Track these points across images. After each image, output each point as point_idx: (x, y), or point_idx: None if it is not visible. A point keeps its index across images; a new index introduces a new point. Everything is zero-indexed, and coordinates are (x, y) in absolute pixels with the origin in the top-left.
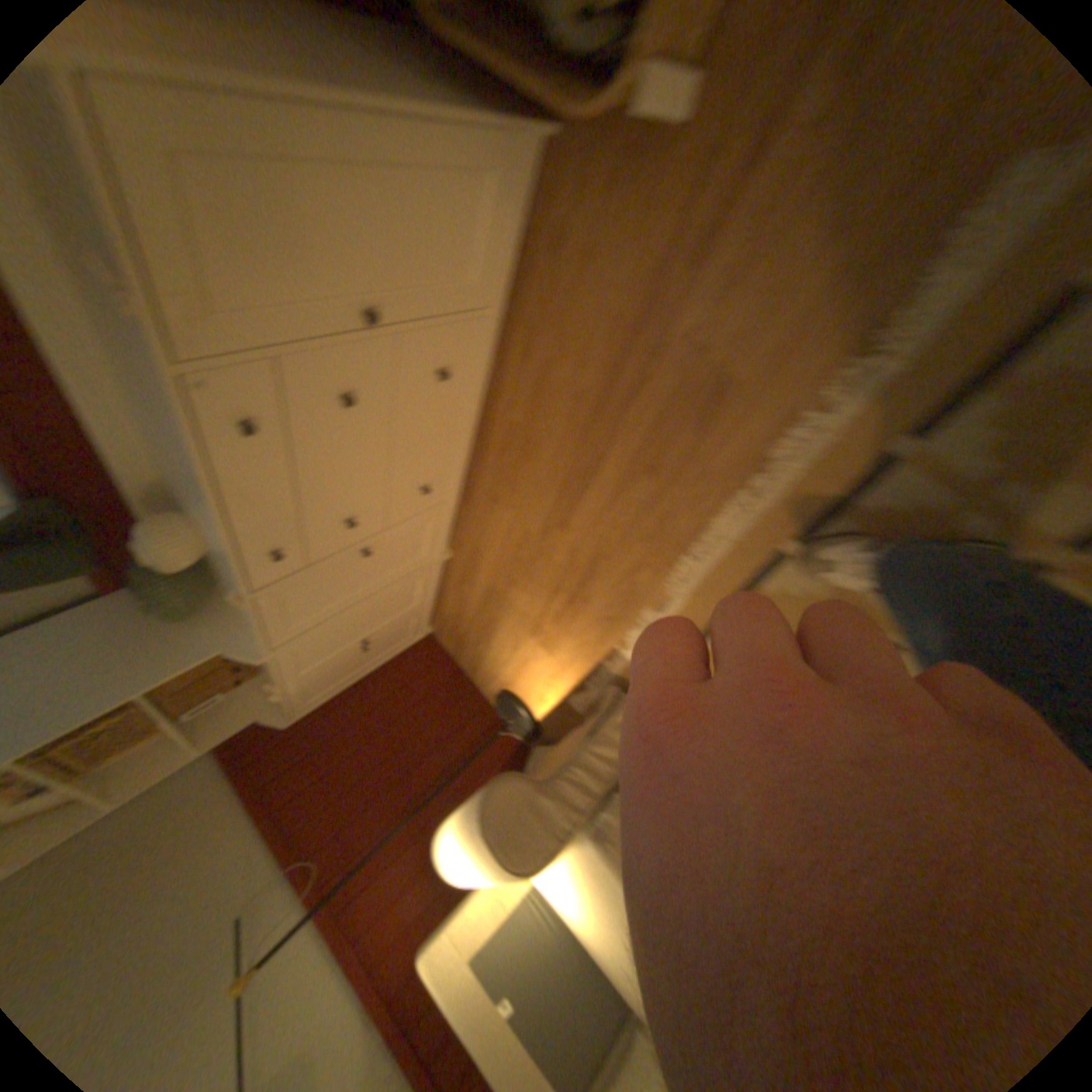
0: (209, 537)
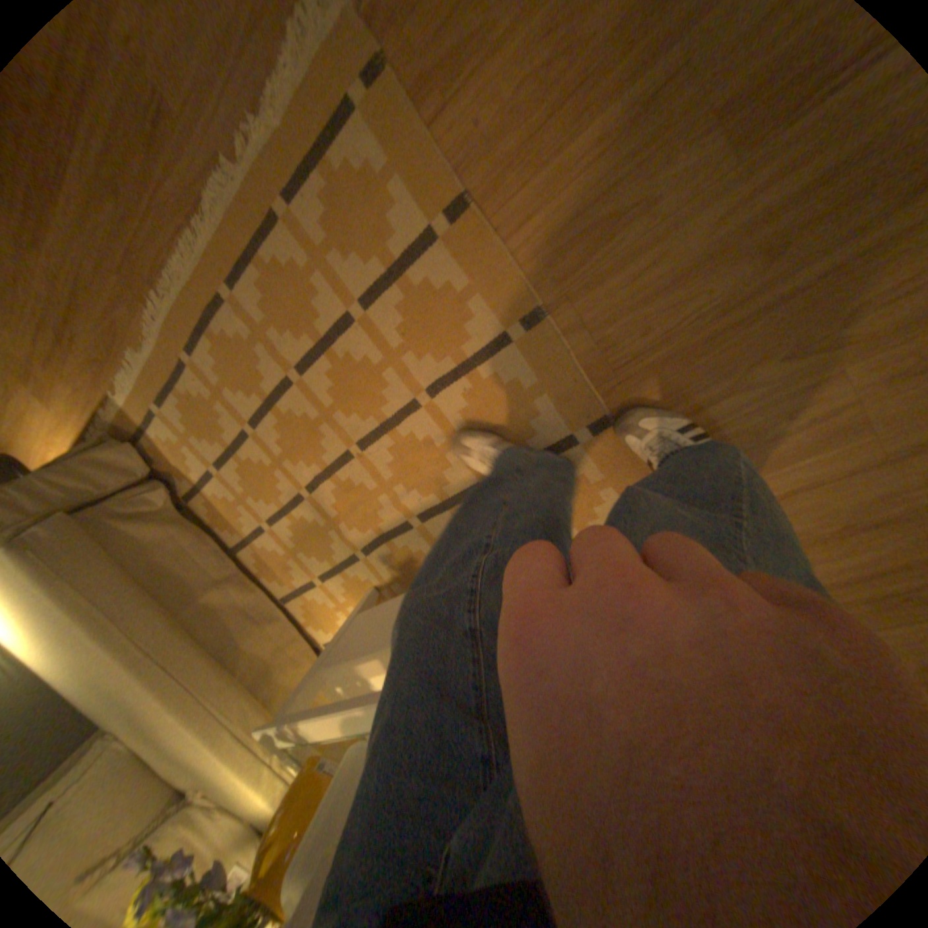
0: None
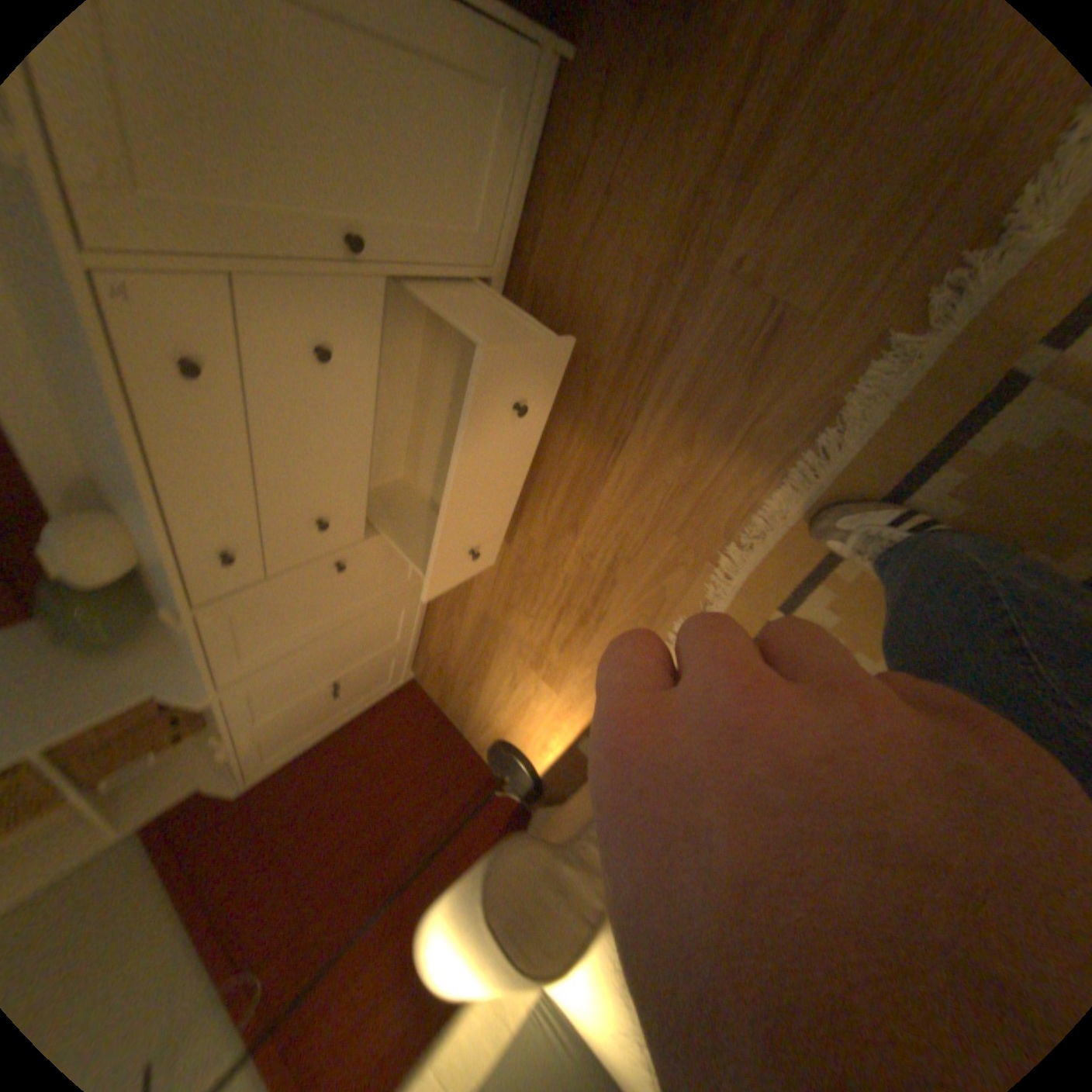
0: (144, 528)
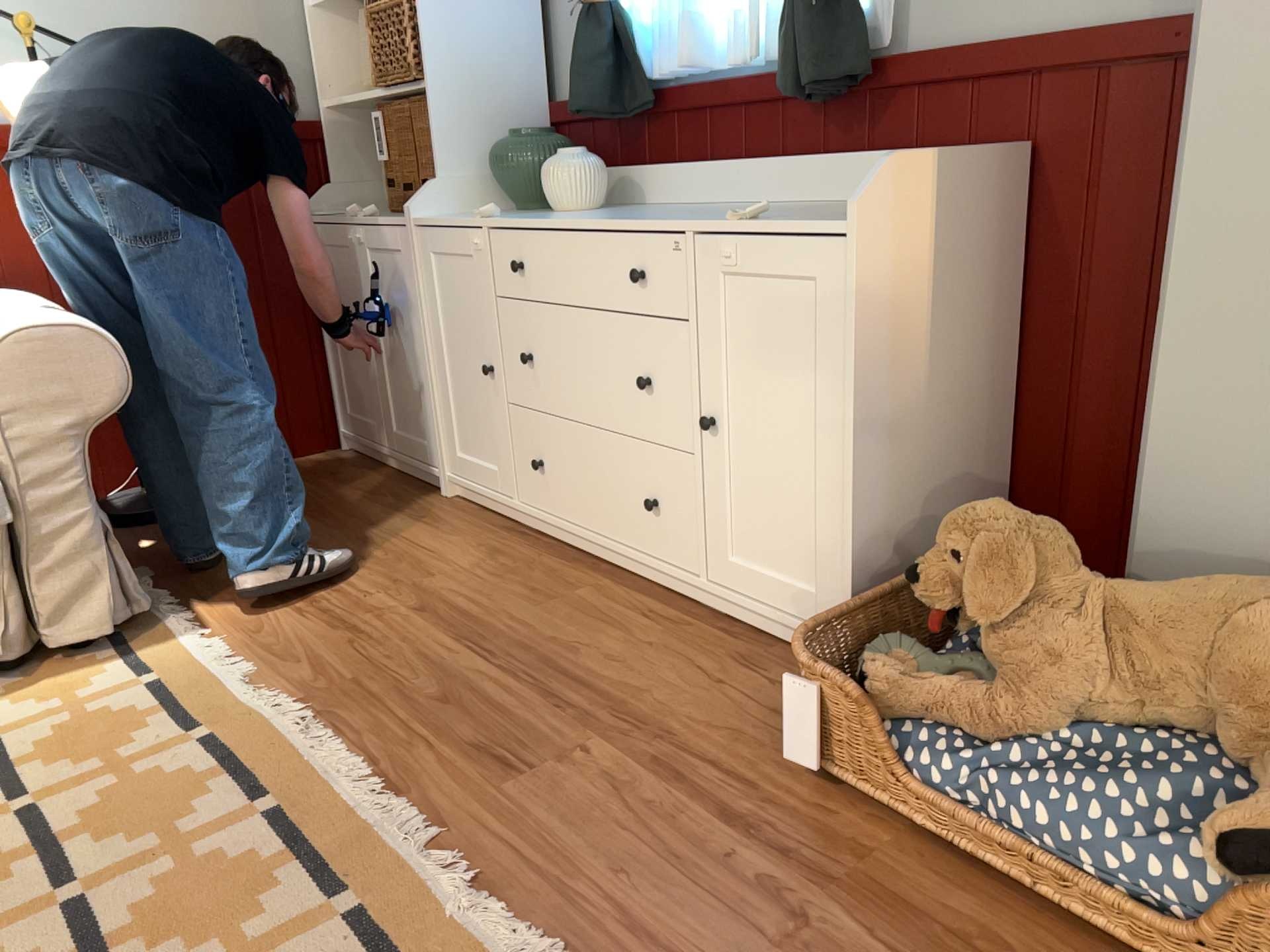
0: (552, 218)
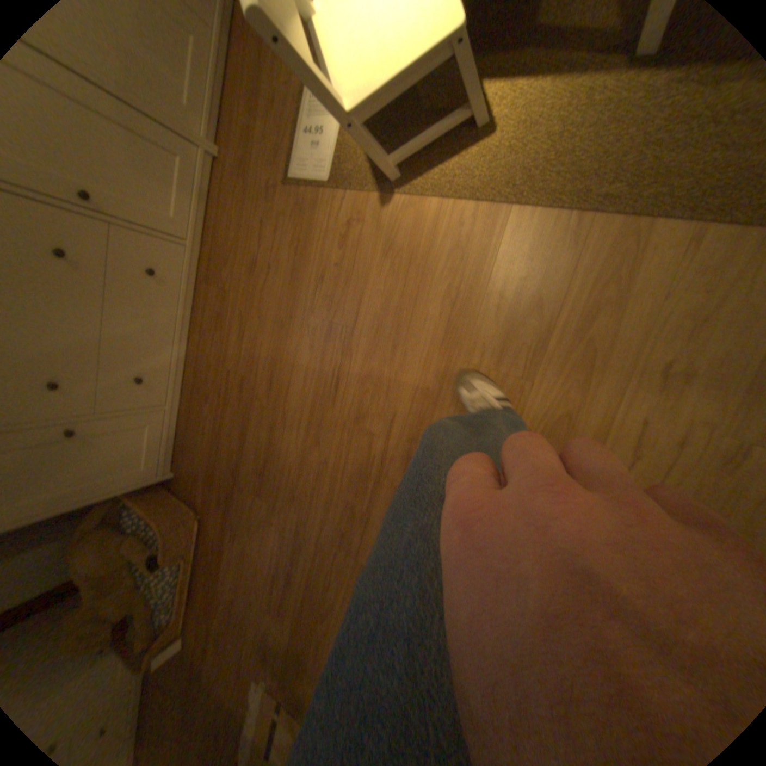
0: None
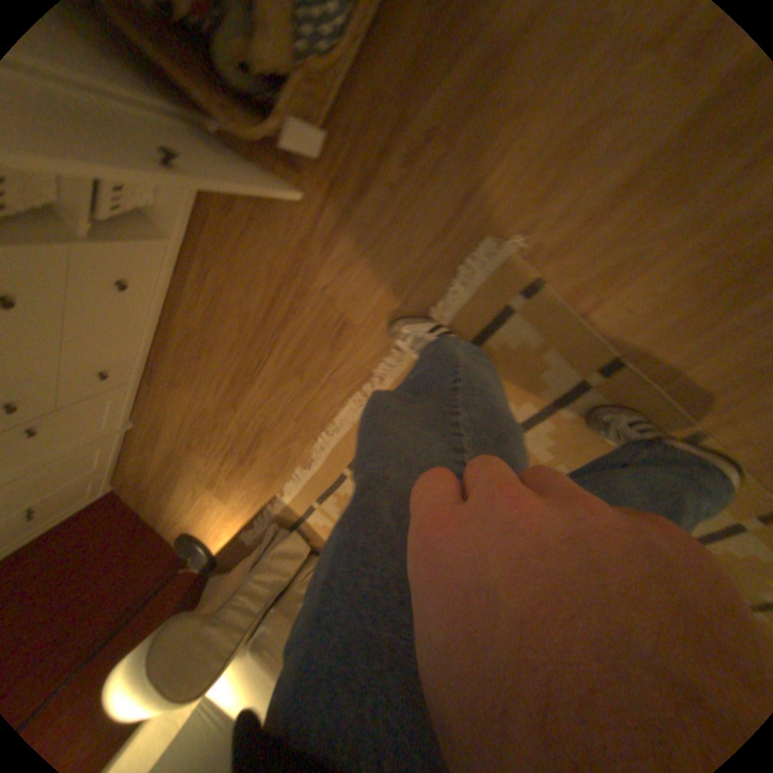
0: None
